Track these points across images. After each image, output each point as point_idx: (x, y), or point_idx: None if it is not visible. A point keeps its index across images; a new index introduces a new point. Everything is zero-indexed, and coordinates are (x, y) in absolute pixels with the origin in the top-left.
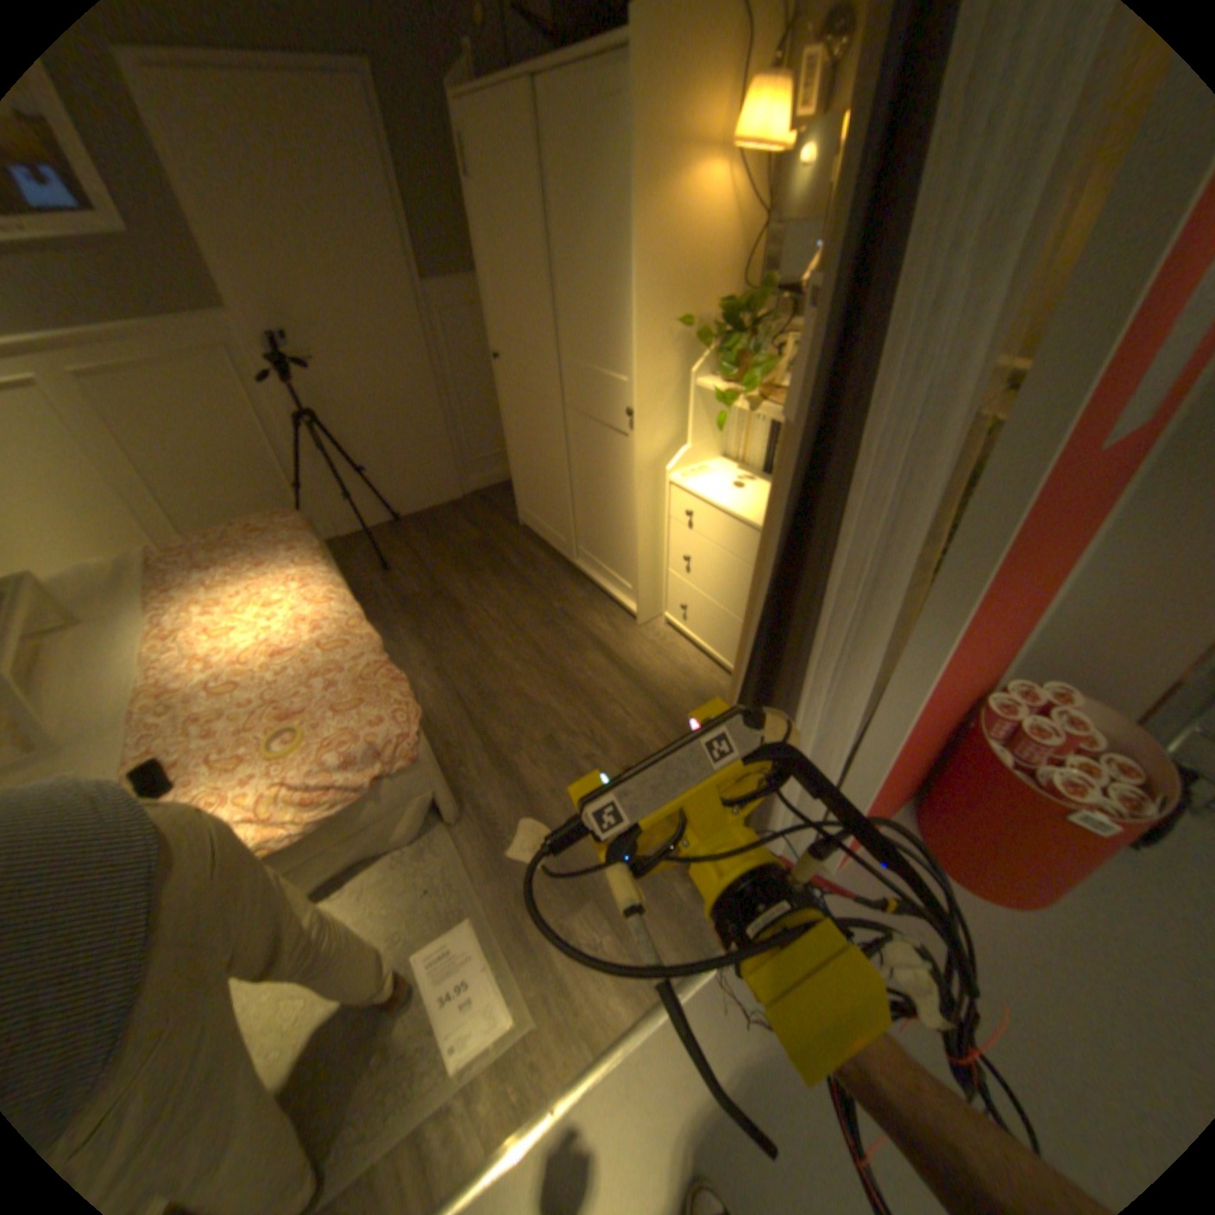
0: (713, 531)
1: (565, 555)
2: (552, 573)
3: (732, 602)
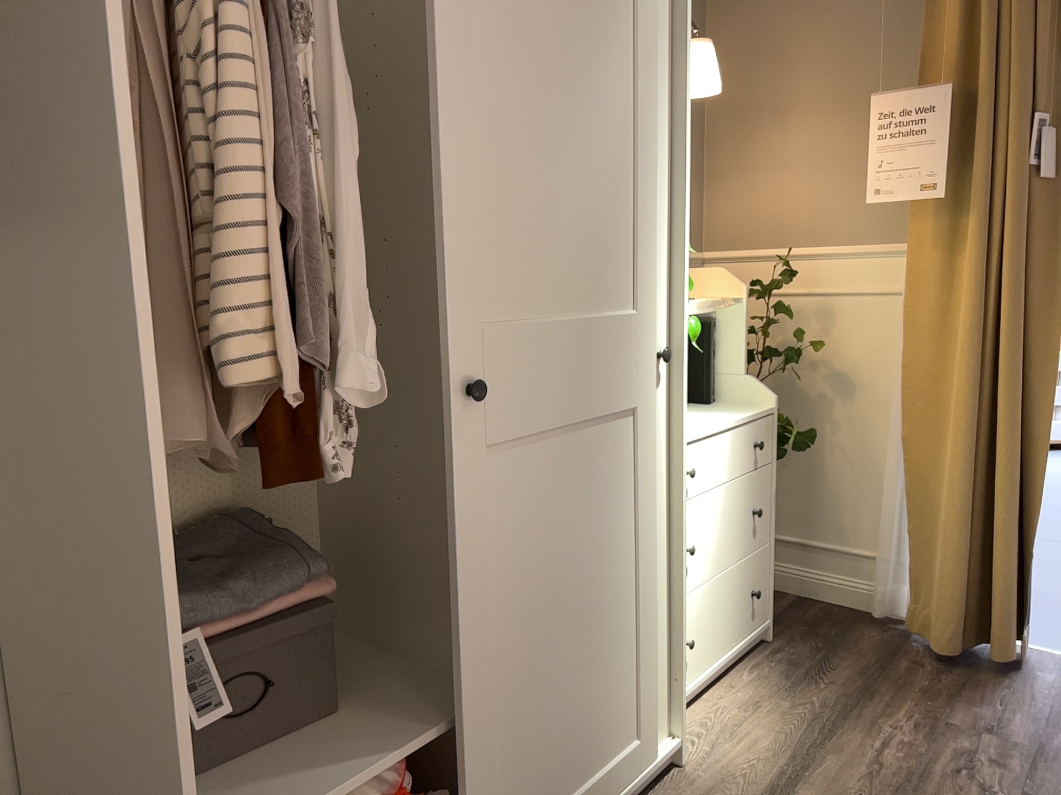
0: (710, 473)
1: None
2: None
3: (730, 552)
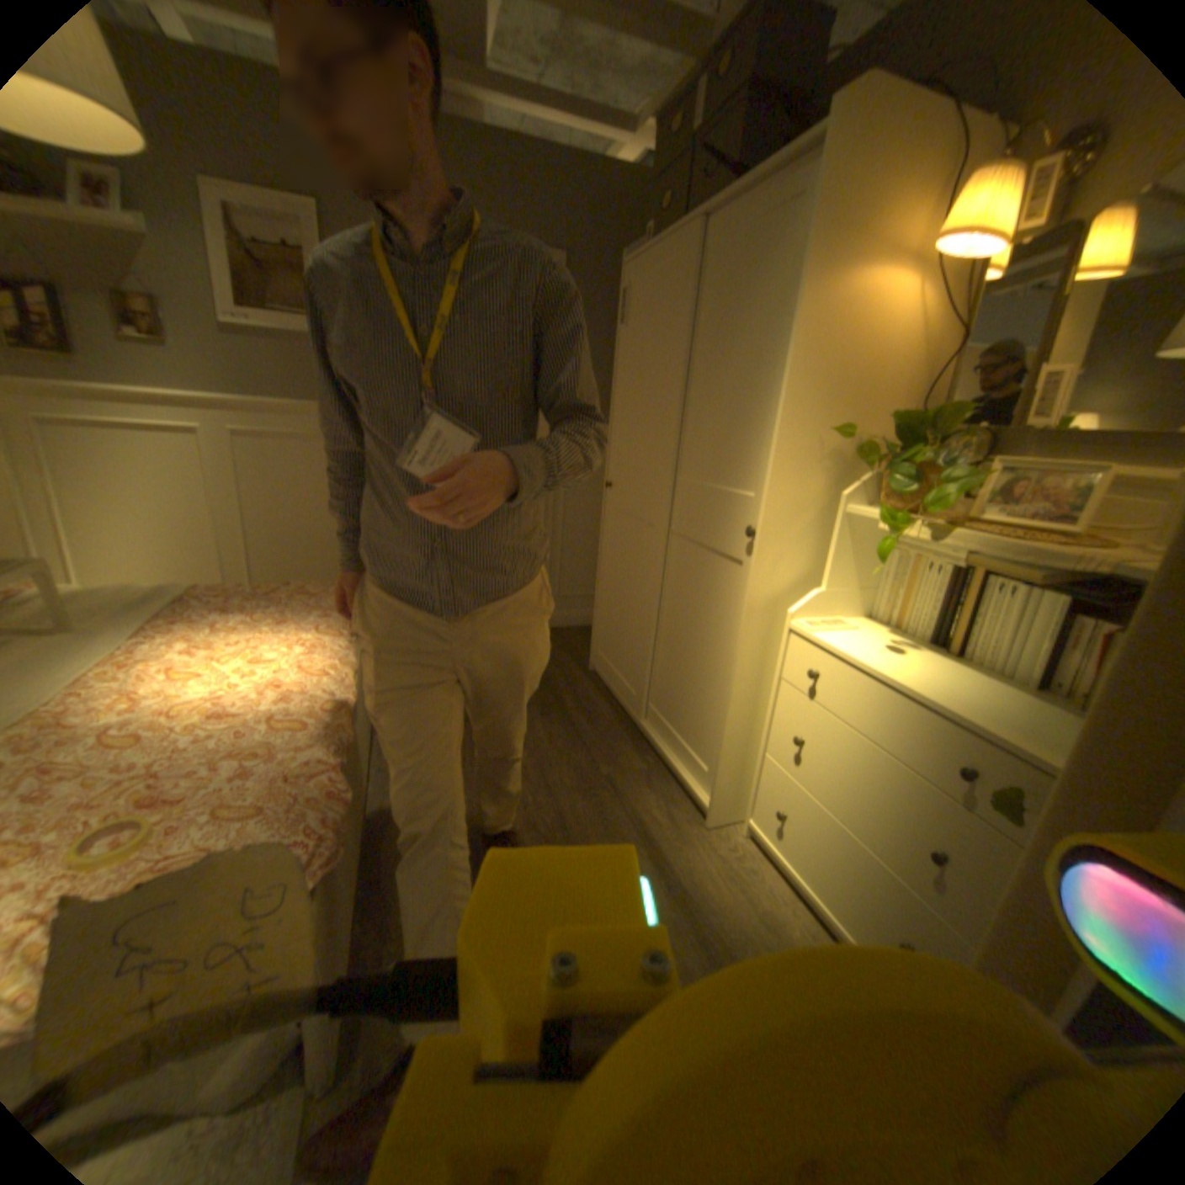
0: (851, 706)
1: (631, 712)
2: (609, 730)
3: (870, 828)
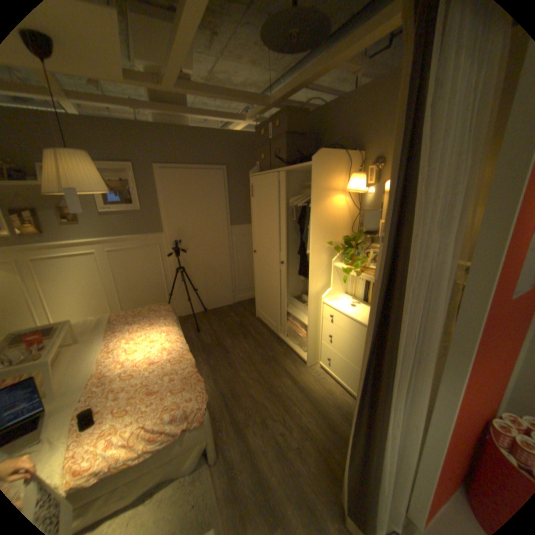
0: (343, 324)
1: (275, 331)
2: (269, 339)
3: (353, 359)
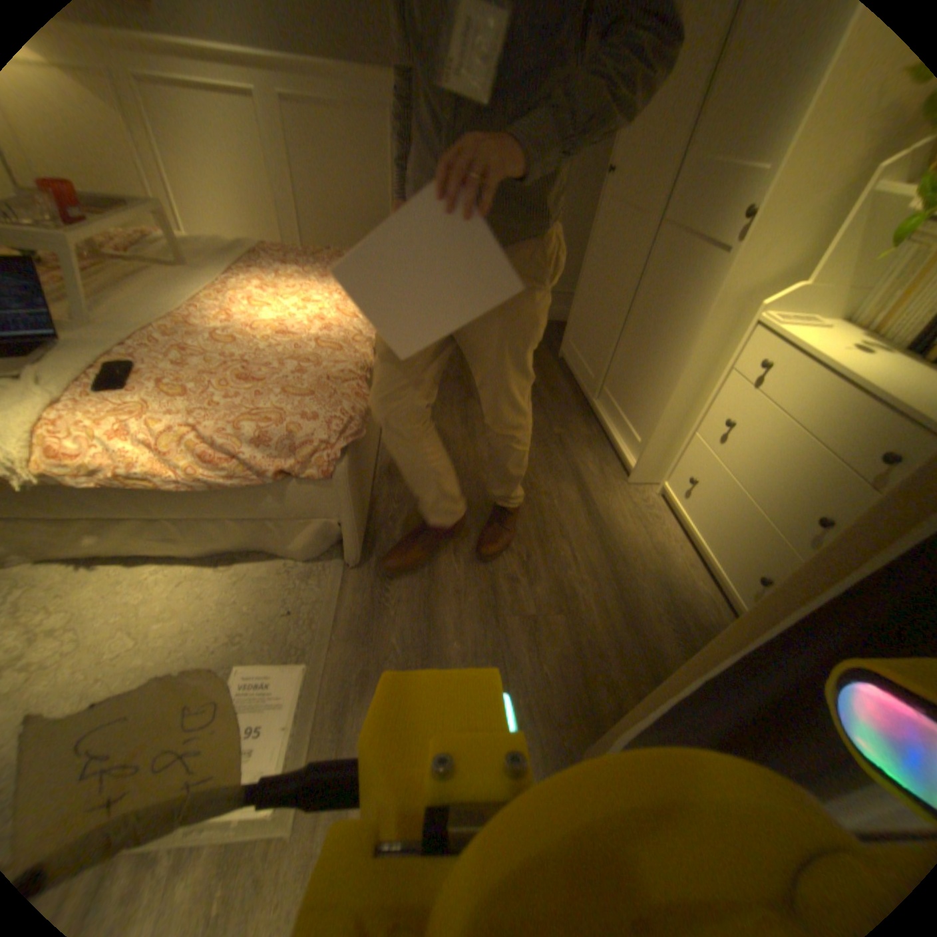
0: (796, 395)
1: (588, 392)
2: (566, 404)
3: (772, 497)
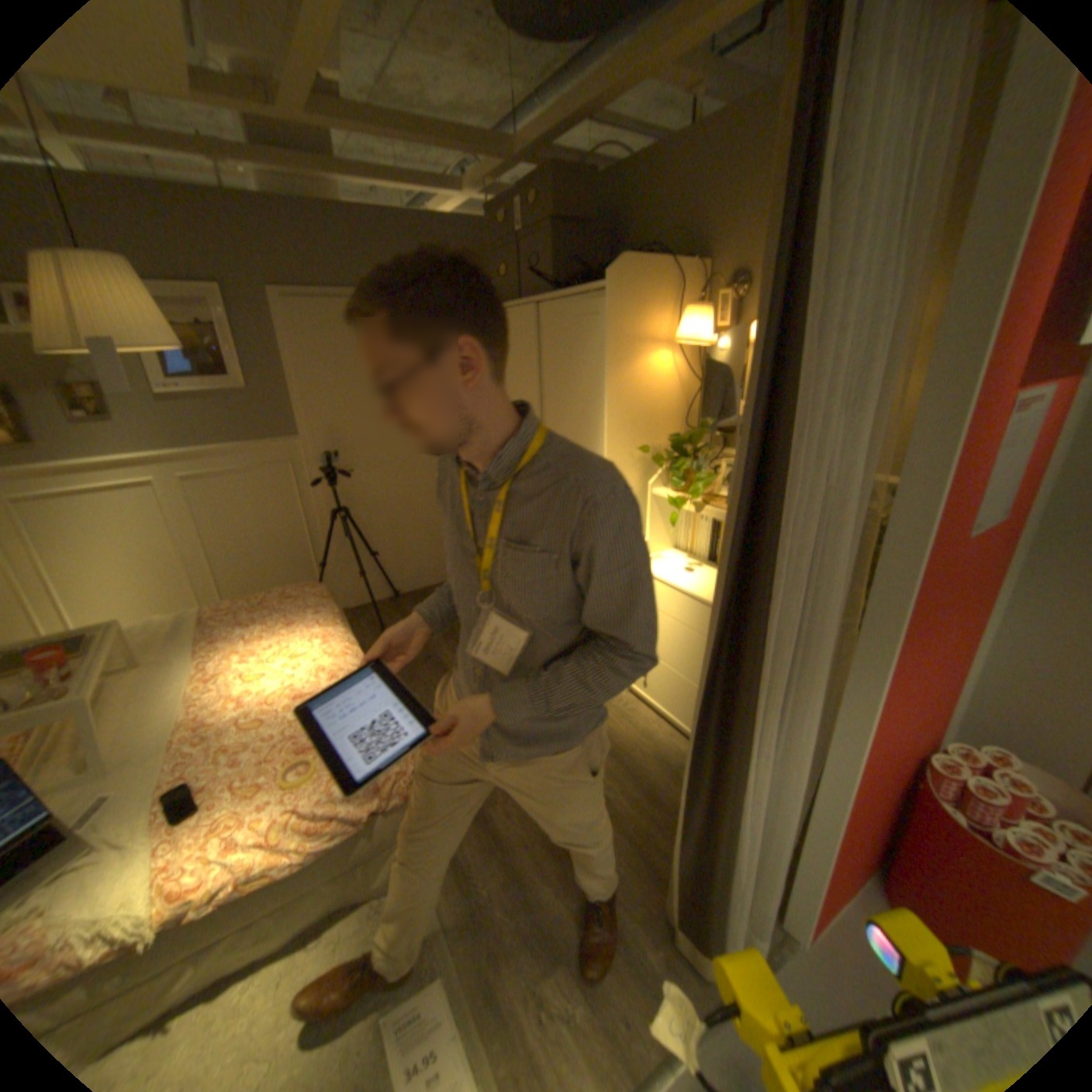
0: (670, 606)
1: None
2: None
3: (688, 670)
